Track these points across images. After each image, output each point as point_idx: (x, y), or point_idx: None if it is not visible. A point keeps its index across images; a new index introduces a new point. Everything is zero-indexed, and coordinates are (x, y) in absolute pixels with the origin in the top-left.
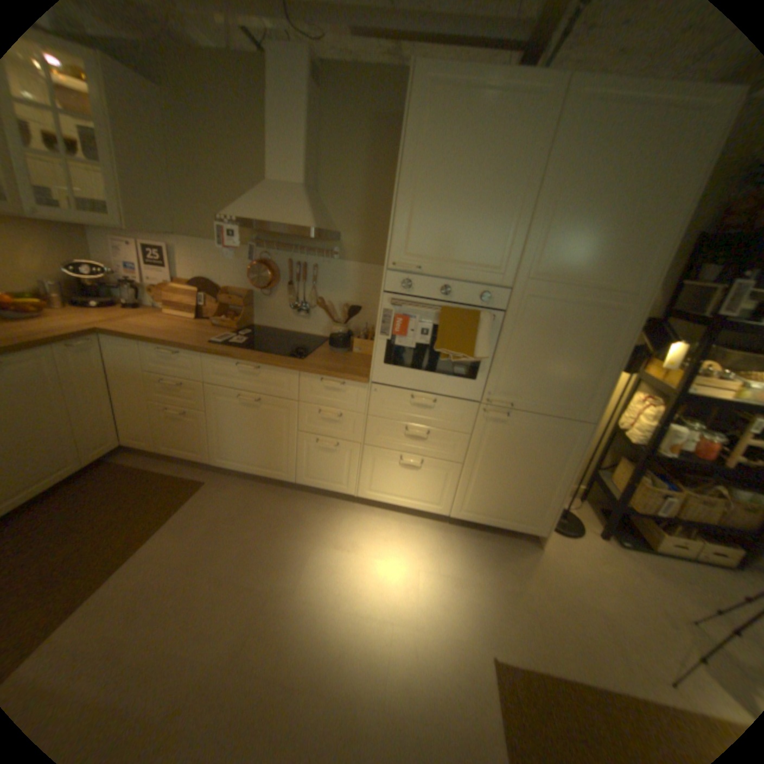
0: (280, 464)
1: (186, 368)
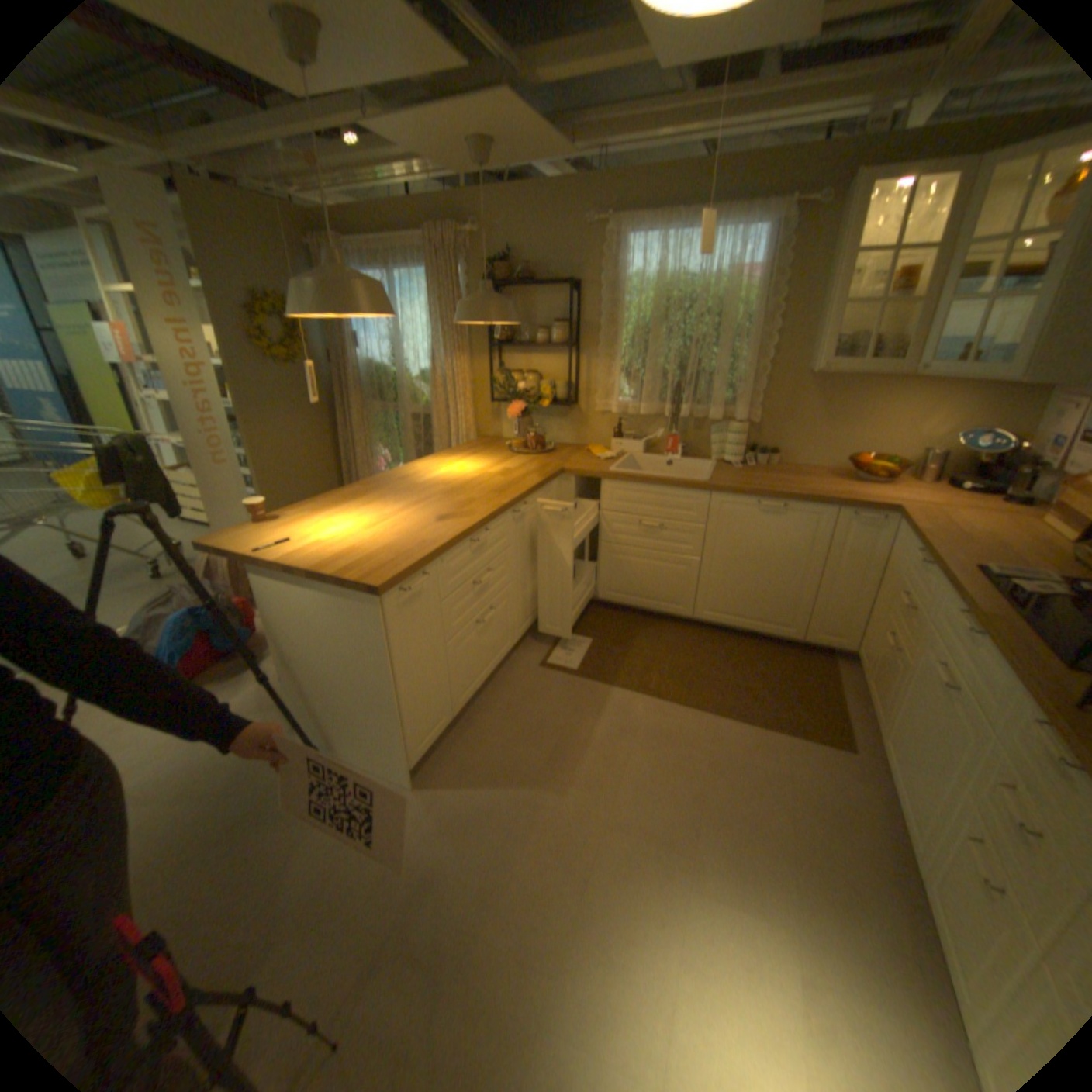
0: (925, 826)
1: (929, 589)
